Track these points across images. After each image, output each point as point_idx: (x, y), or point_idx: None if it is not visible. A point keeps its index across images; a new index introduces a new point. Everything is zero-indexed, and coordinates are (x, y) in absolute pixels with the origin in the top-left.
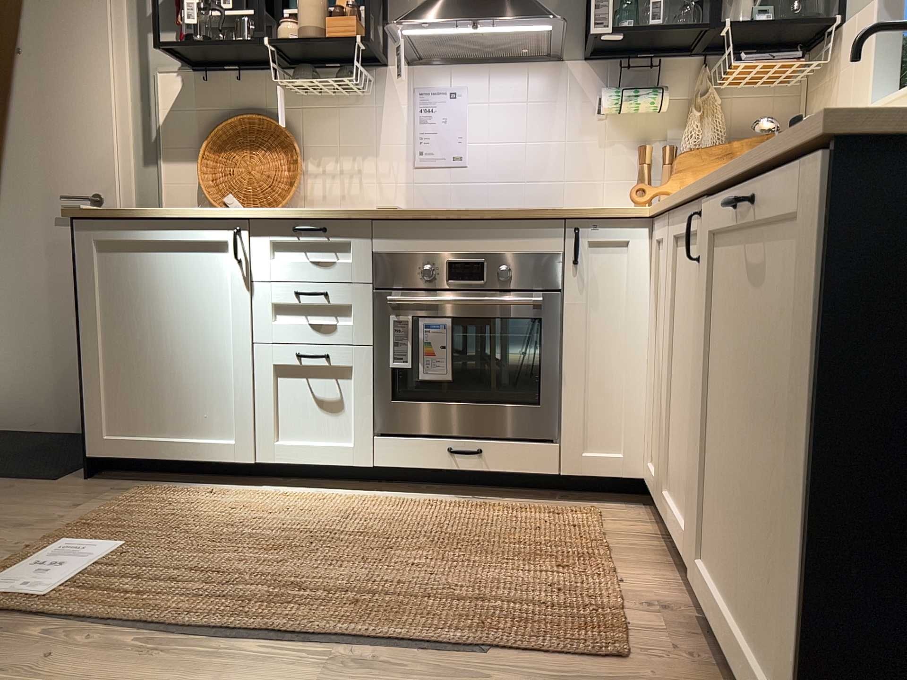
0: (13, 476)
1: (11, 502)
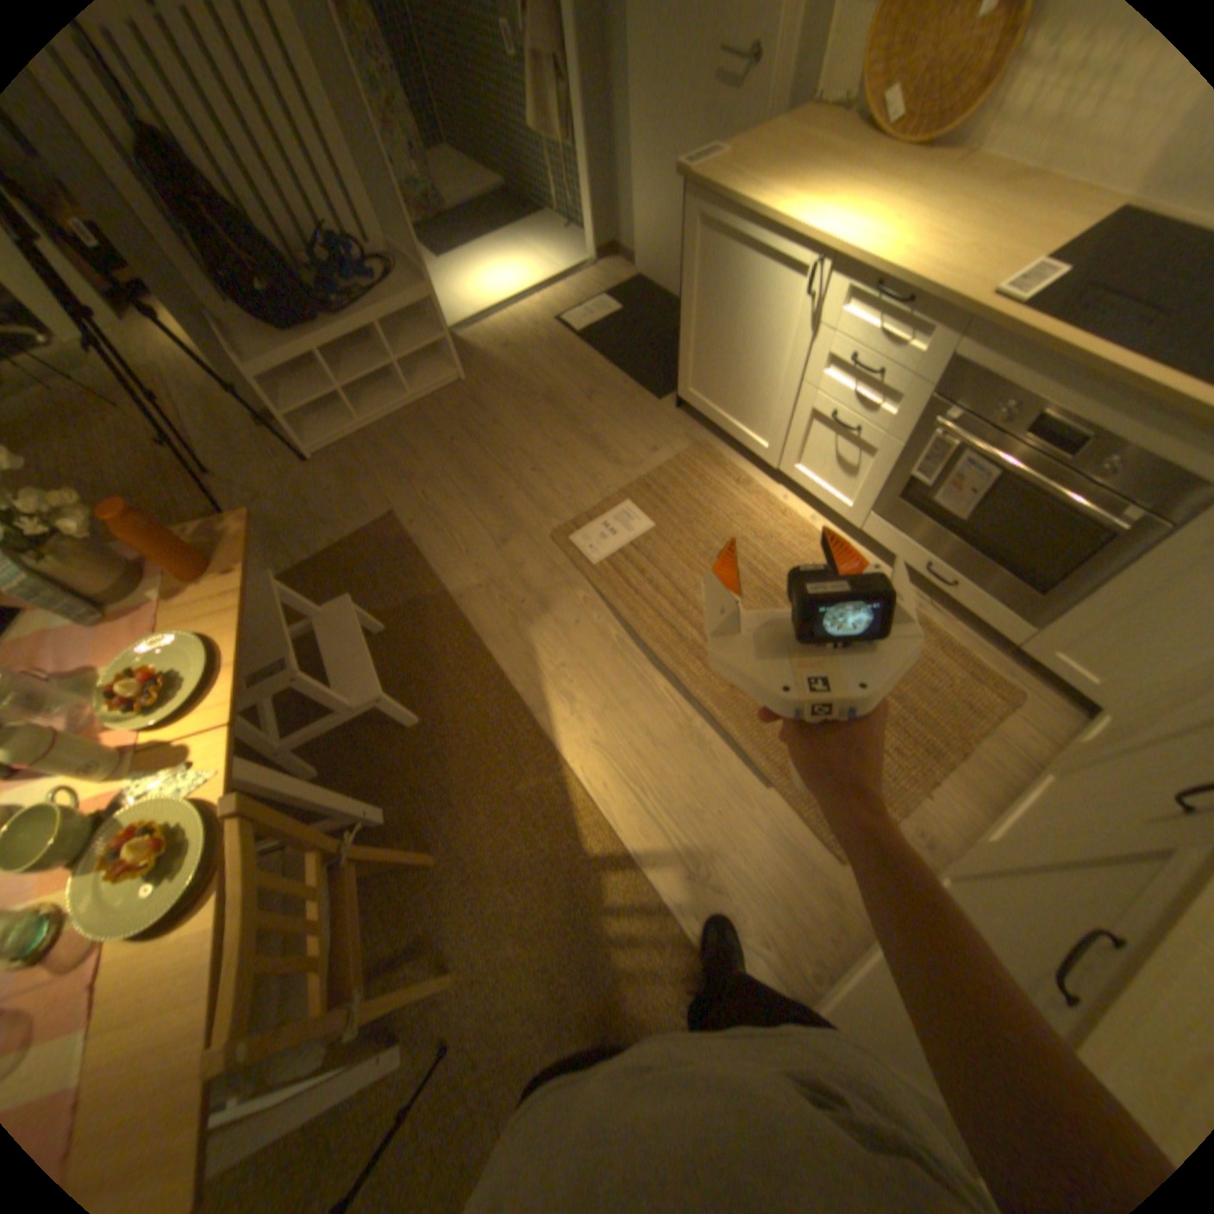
0: (639, 381)
1: (625, 423)
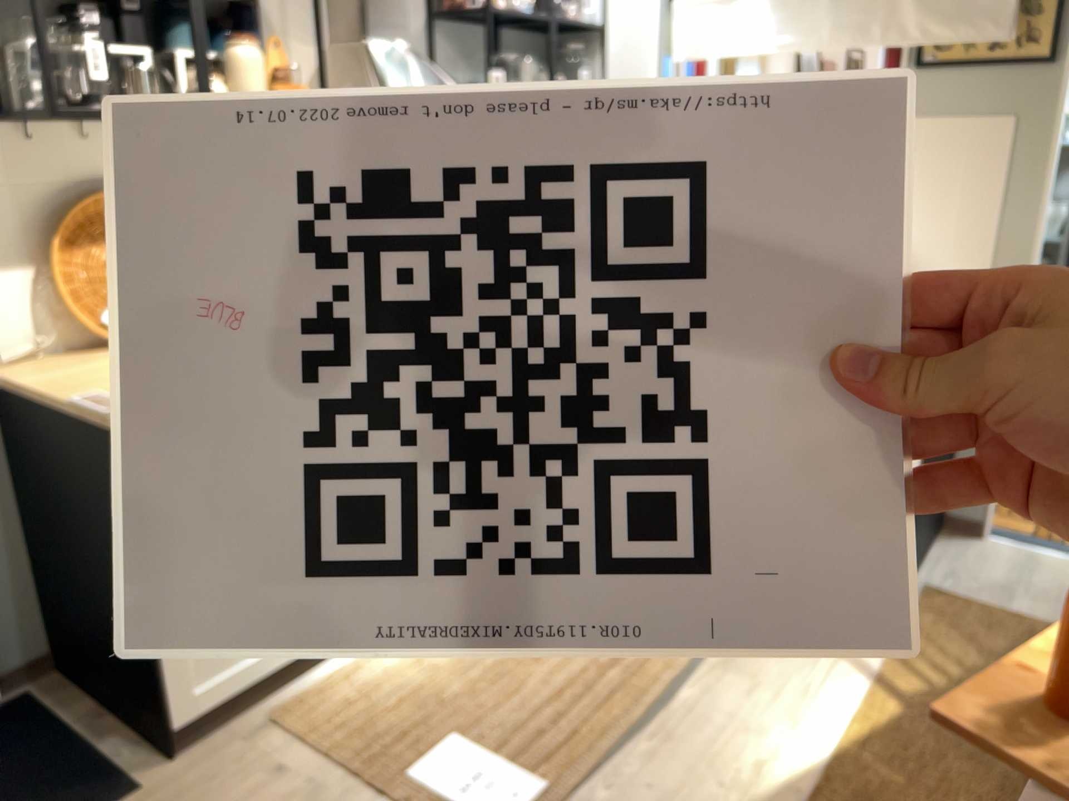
0: None
1: None
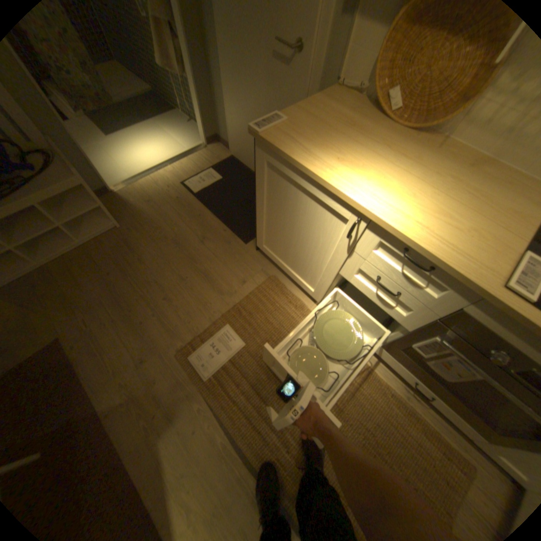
0: (234, 230)
1: (225, 261)
